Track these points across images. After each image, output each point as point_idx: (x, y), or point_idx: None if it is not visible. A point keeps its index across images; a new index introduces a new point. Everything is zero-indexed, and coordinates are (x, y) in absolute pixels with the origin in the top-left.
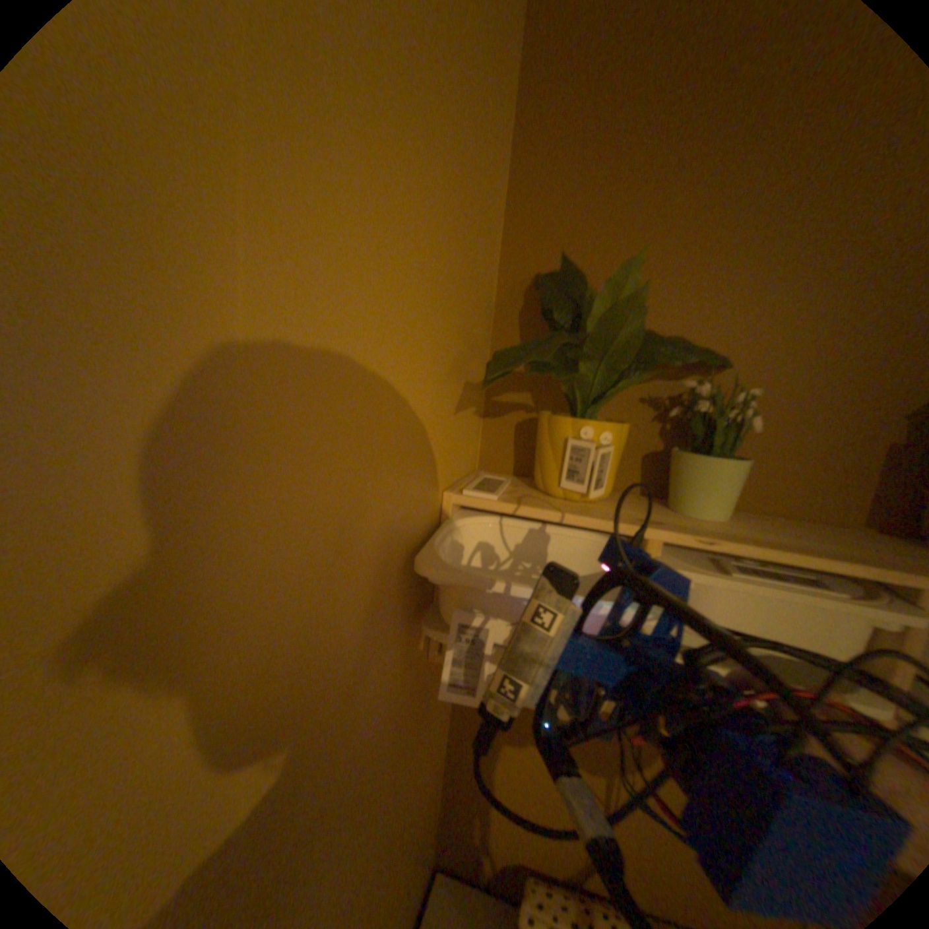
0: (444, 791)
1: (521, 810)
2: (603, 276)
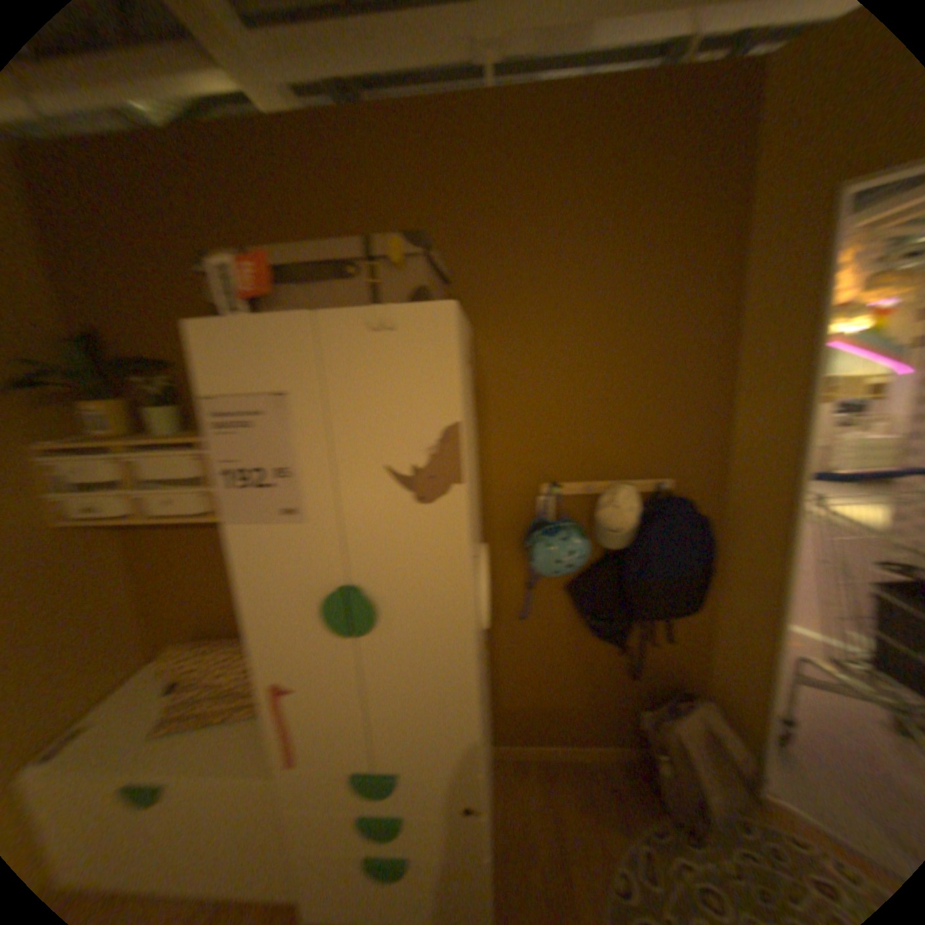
0: (127, 617)
1: (170, 614)
2: (102, 334)
